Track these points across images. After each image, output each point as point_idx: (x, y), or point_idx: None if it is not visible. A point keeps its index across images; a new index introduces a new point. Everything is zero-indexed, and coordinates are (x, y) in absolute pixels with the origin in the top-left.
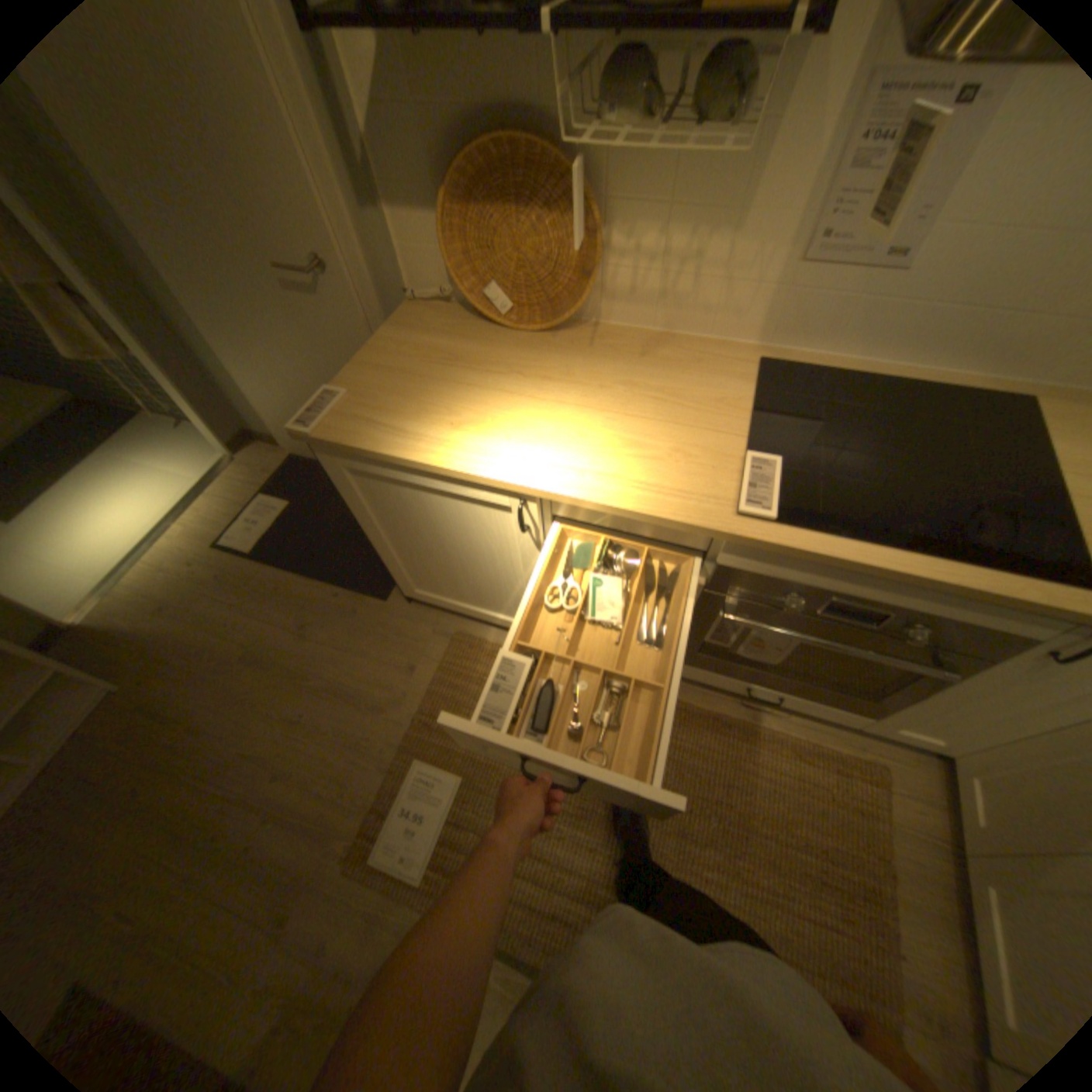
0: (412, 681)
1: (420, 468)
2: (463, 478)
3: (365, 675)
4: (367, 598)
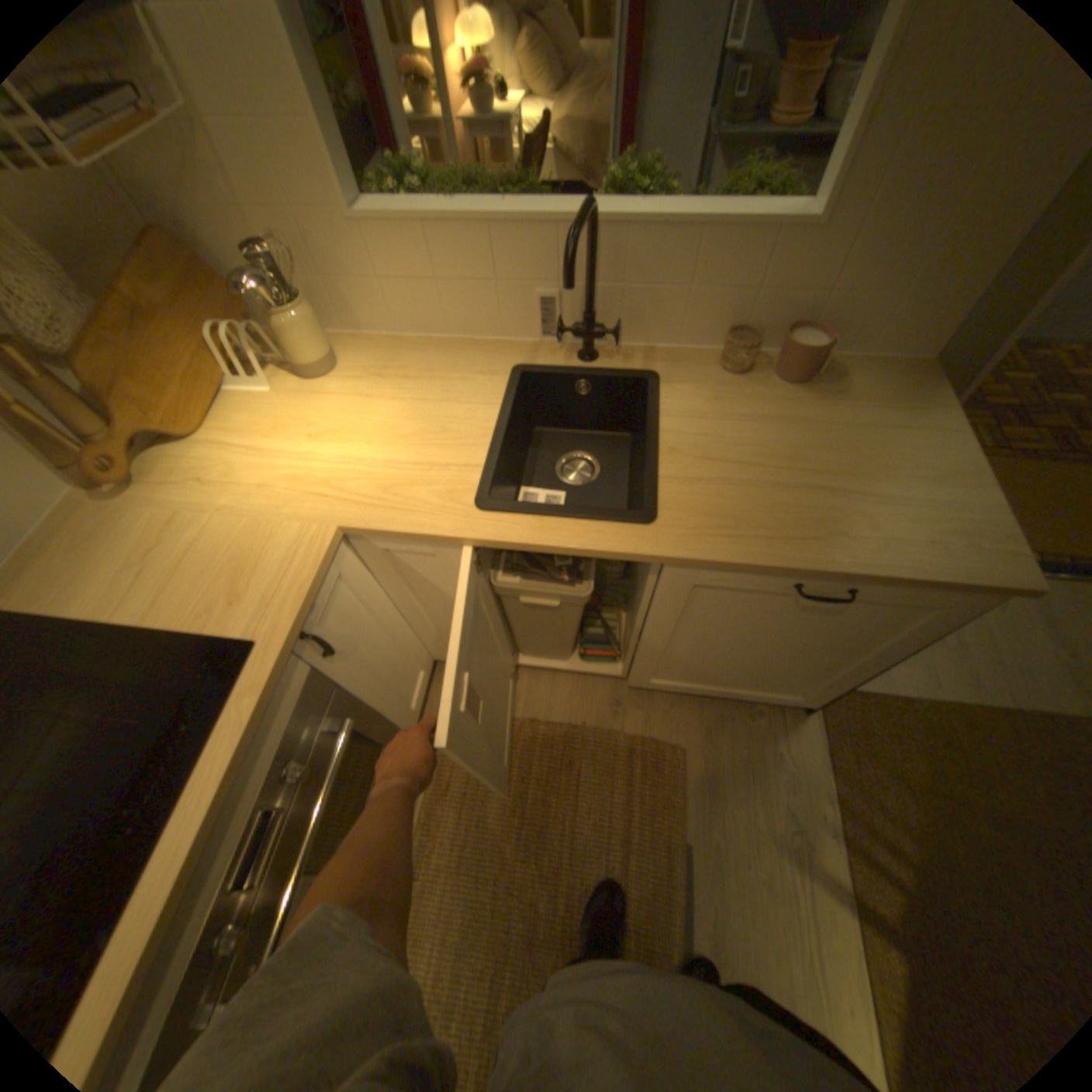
0: None
1: None
2: None
3: None
4: None
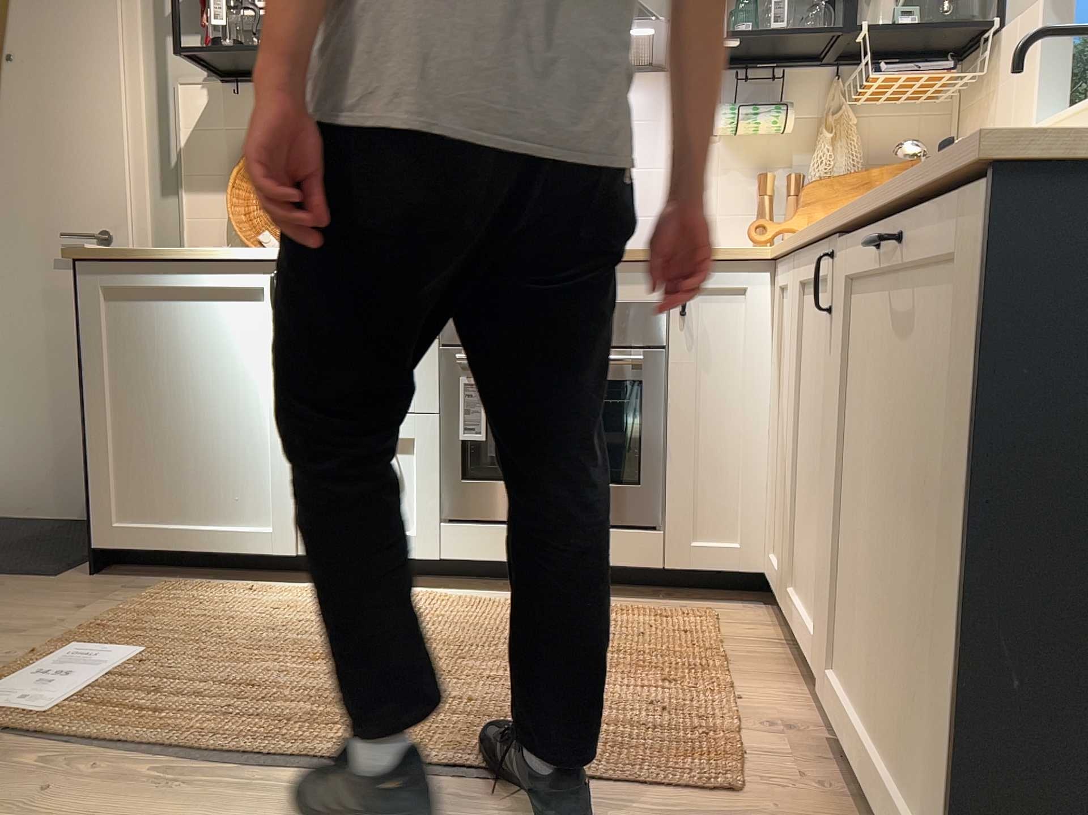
0: (79, 616)
1: (184, 262)
2: (223, 262)
3: (2, 618)
4: (26, 578)
